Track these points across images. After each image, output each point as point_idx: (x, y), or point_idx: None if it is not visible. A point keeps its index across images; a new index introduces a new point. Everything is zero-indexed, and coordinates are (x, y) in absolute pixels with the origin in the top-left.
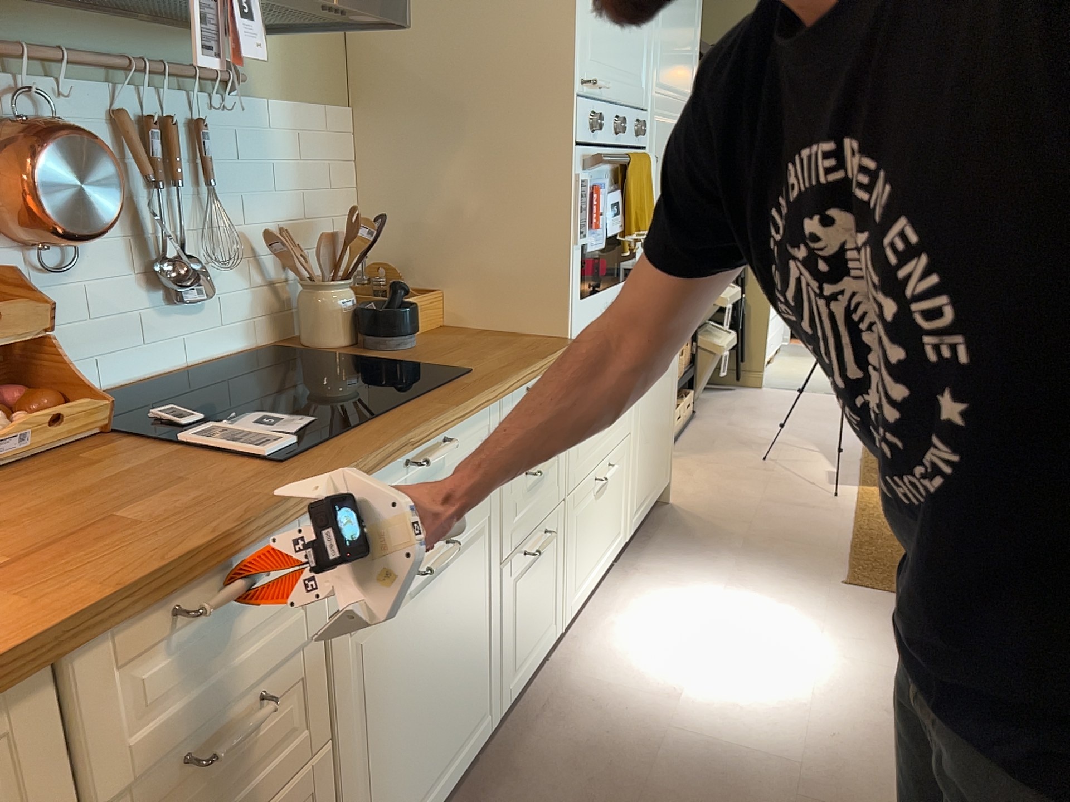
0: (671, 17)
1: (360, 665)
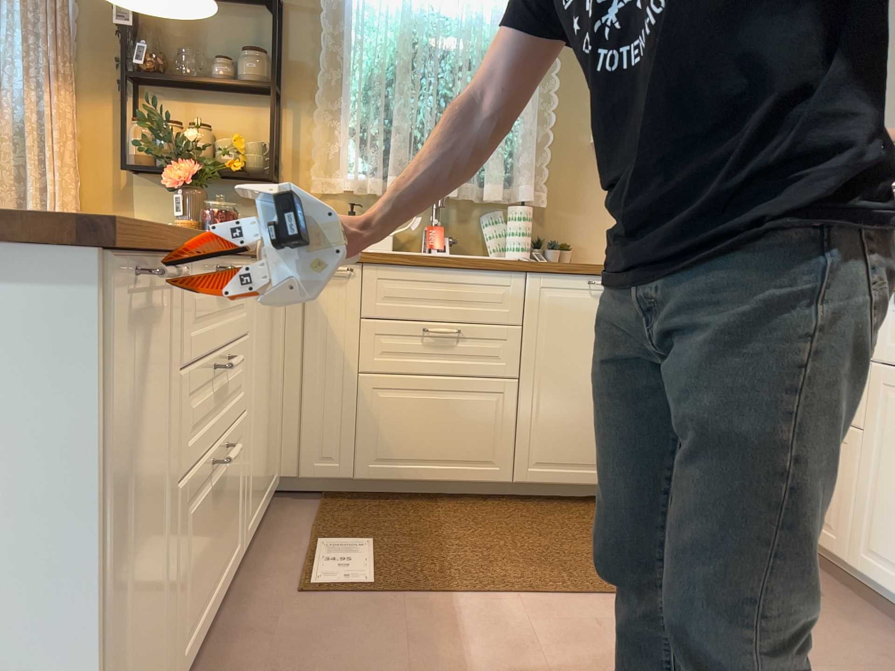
0: None
1: (891, 412)
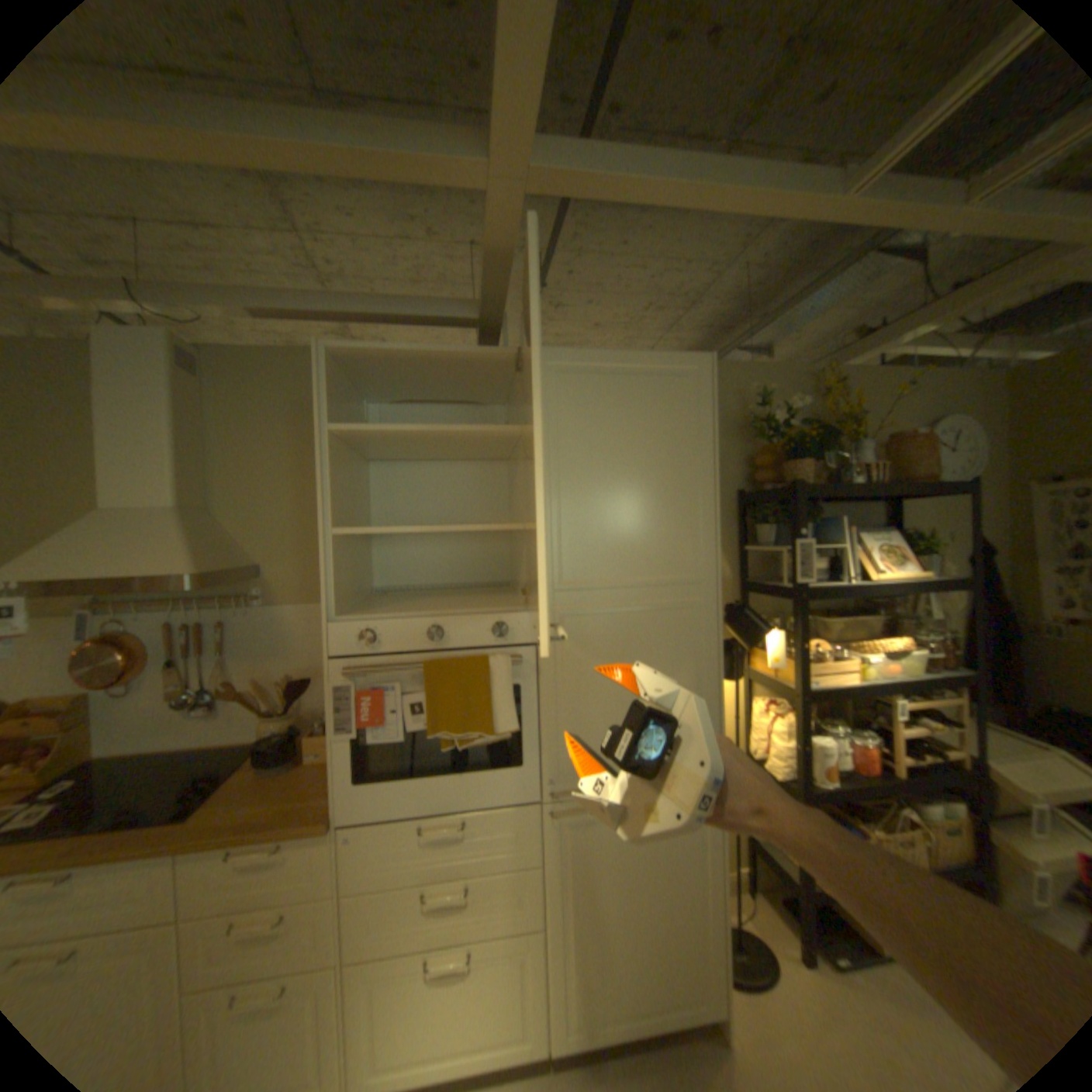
0: (588, 515)
1: None
